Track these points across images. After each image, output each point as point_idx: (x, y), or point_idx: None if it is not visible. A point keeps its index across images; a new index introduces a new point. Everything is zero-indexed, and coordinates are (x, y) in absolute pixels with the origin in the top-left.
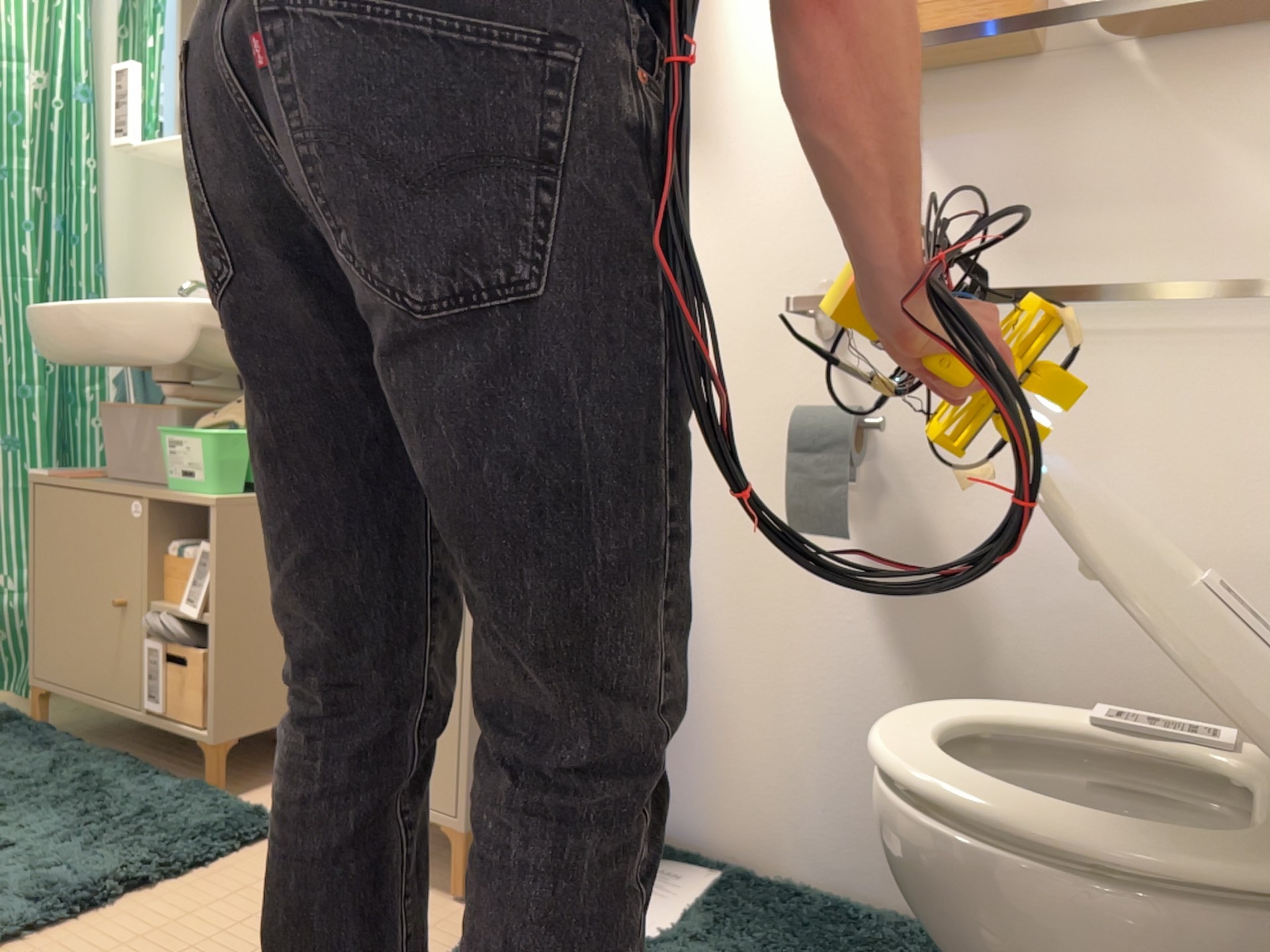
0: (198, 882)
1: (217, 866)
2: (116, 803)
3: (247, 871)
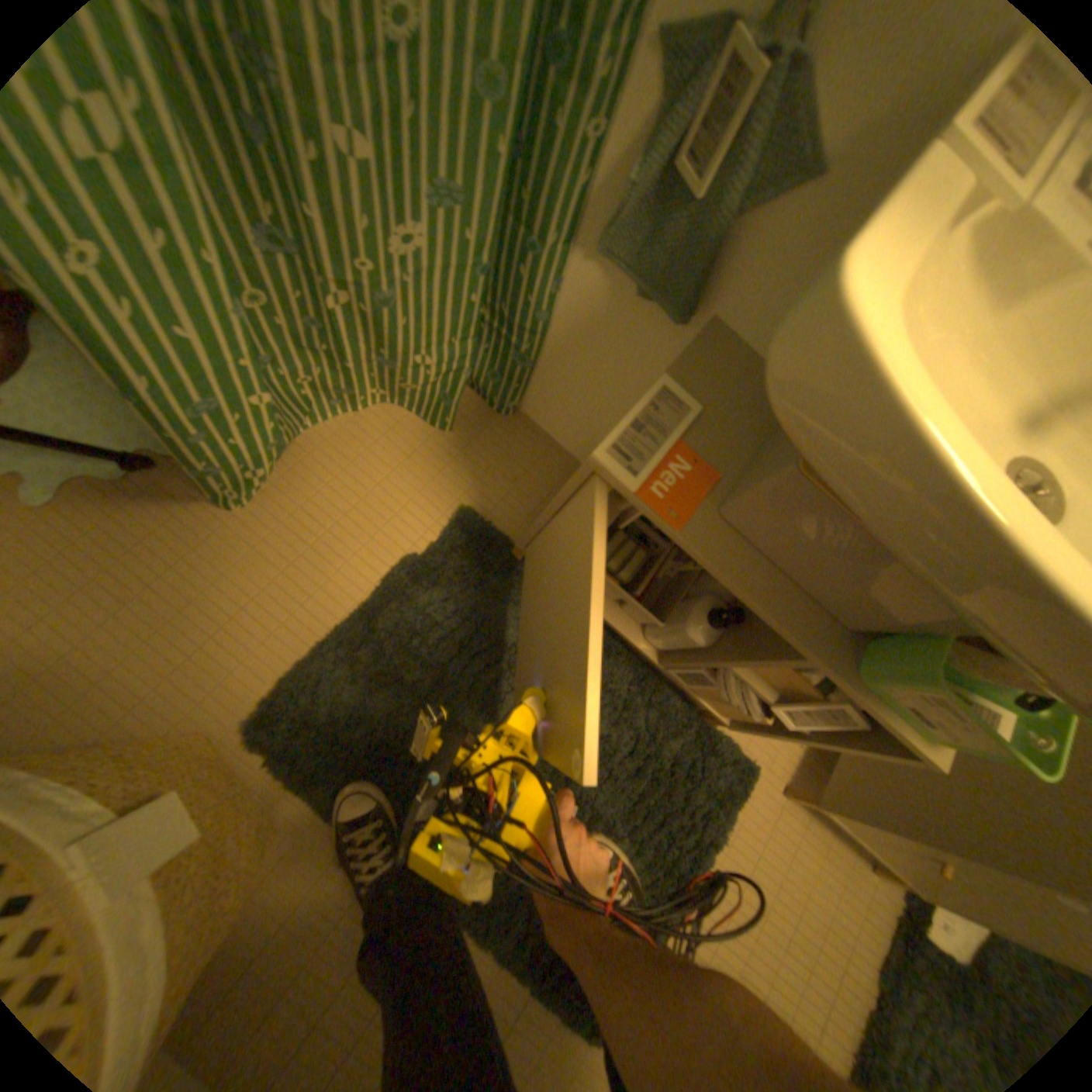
0: (732, 866)
1: (735, 840)
2: (653, 768)
3: (754, 846)
